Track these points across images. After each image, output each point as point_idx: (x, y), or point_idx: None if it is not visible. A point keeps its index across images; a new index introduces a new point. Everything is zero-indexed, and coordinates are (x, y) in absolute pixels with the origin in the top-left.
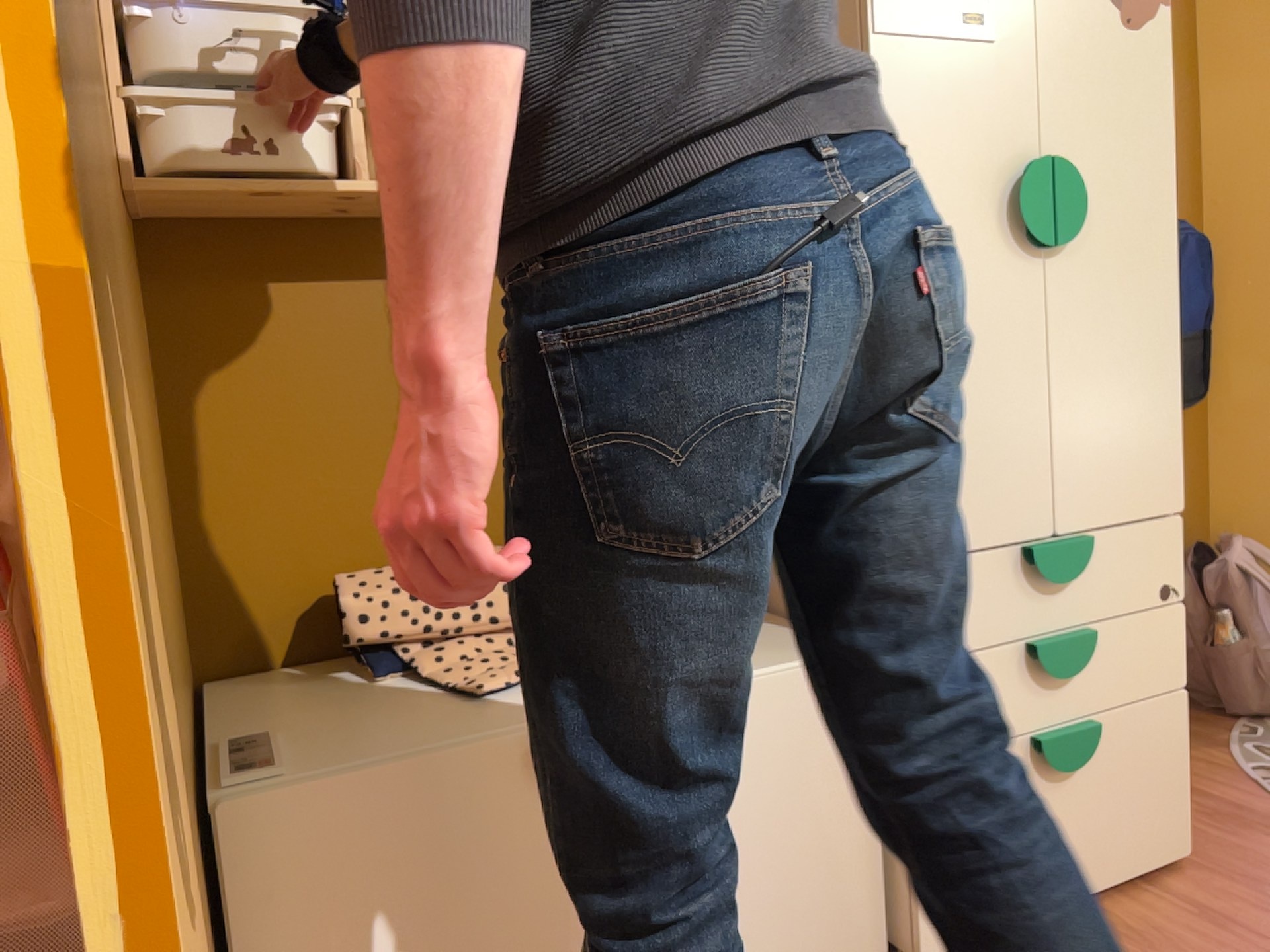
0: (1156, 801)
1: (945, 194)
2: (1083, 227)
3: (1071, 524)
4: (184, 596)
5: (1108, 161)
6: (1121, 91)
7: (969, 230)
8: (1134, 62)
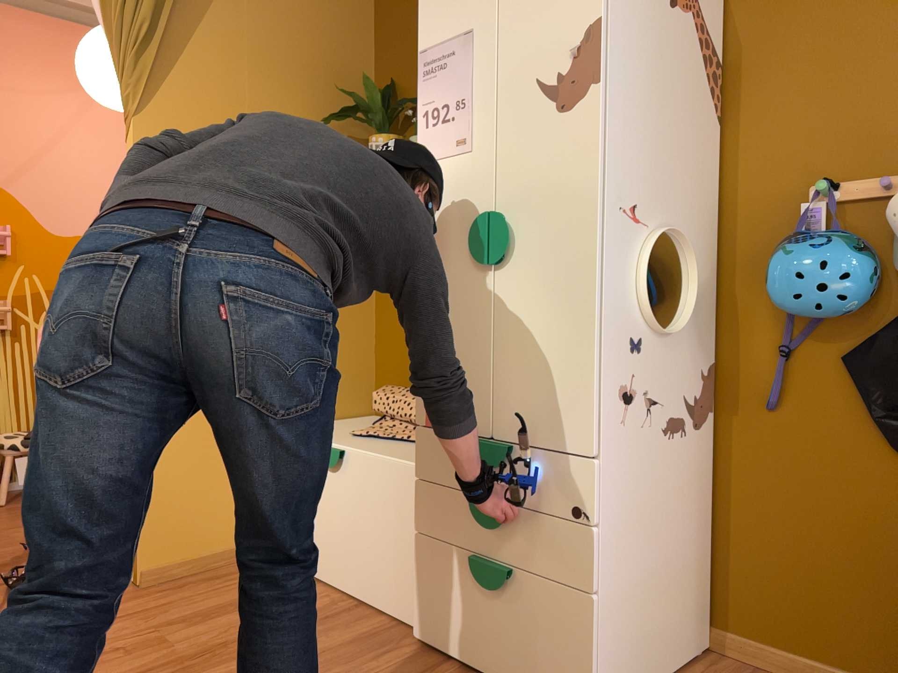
0: (559, 663)
1: (443, 237)
2: (516, 250)
3: (502, 435)
4: (369, 382)
5: (540, 204)
6: (553, 156)
7: (453, 255)
8: (565, 134)
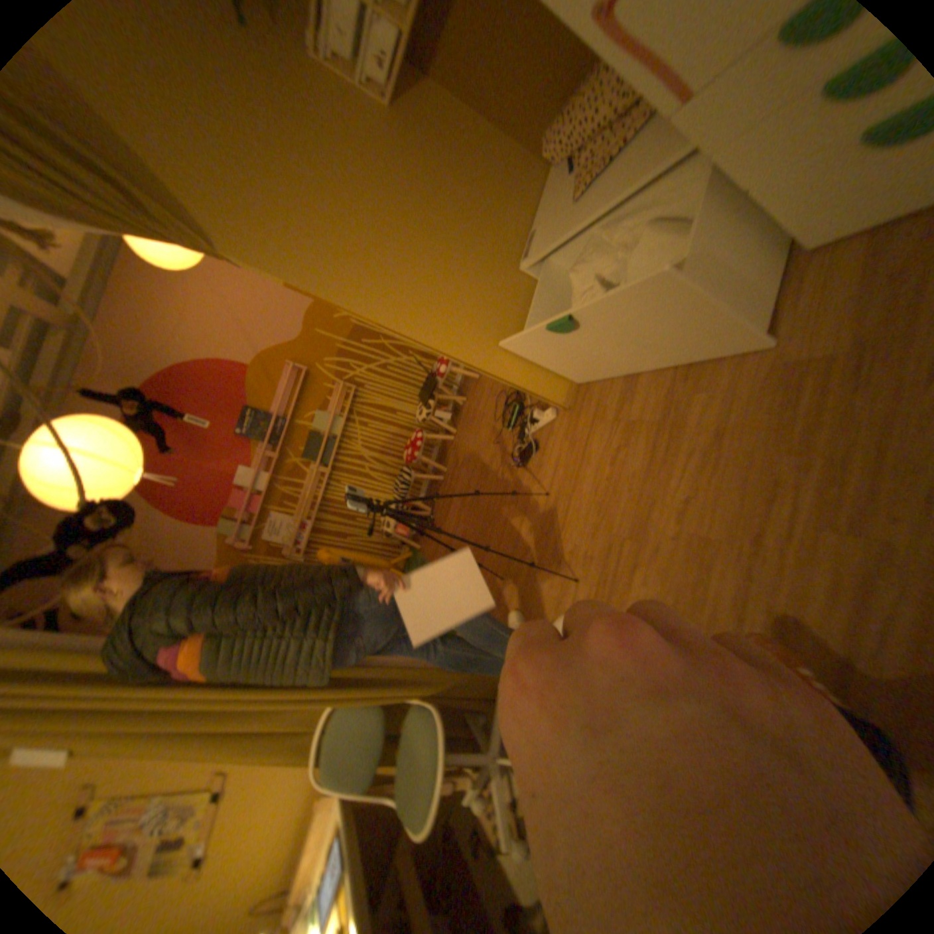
0: None
1: None
2: None
3: None
4: (523, 152)
5: None
6: None
7: None
8: None
